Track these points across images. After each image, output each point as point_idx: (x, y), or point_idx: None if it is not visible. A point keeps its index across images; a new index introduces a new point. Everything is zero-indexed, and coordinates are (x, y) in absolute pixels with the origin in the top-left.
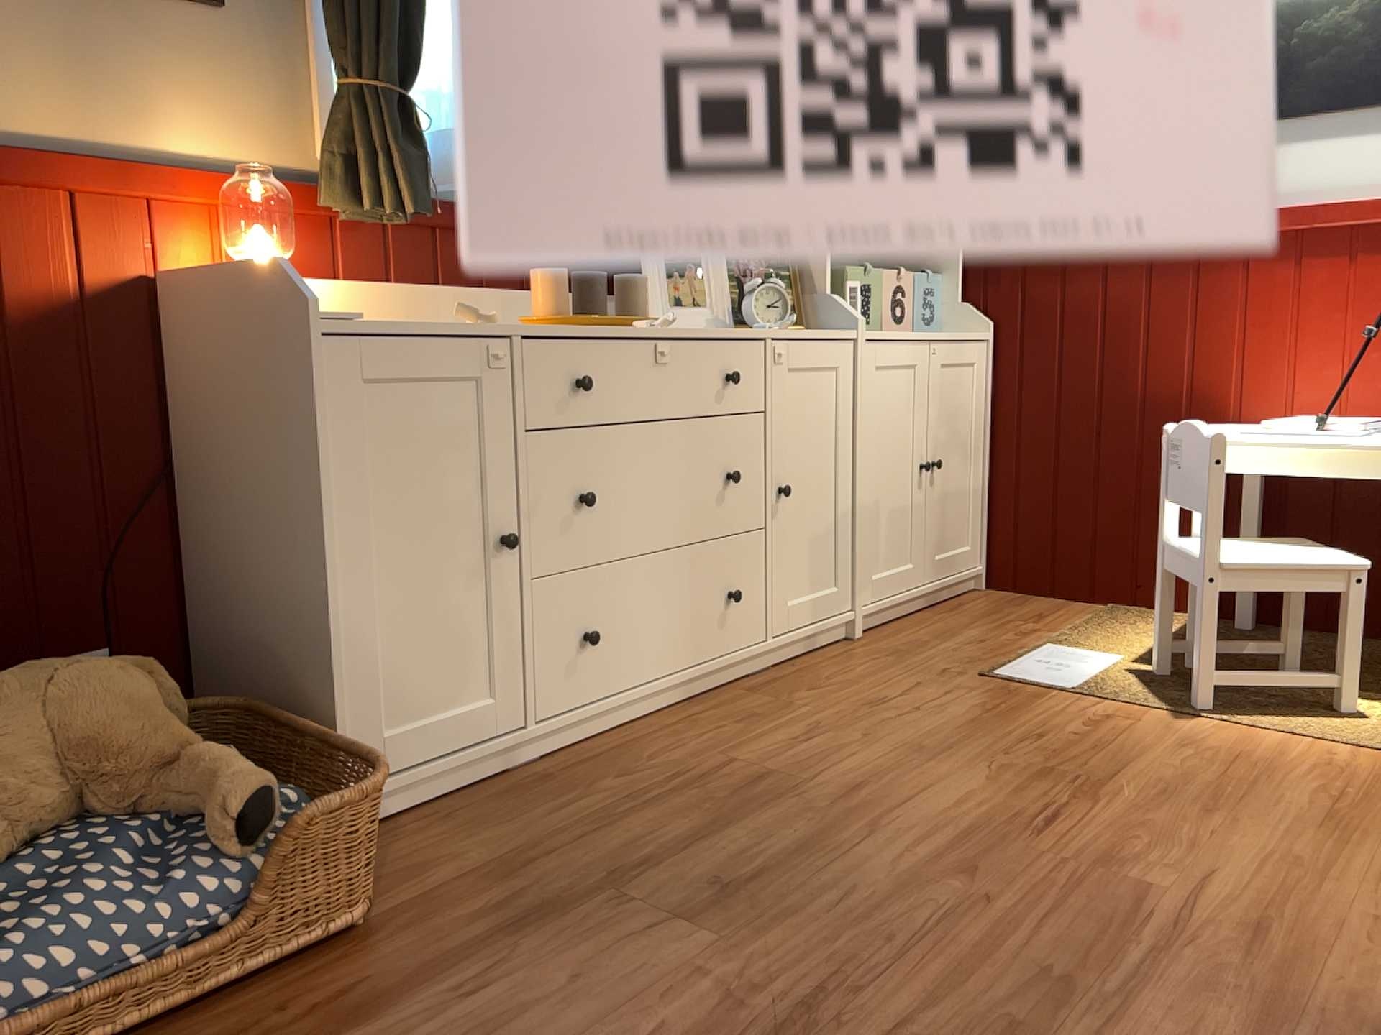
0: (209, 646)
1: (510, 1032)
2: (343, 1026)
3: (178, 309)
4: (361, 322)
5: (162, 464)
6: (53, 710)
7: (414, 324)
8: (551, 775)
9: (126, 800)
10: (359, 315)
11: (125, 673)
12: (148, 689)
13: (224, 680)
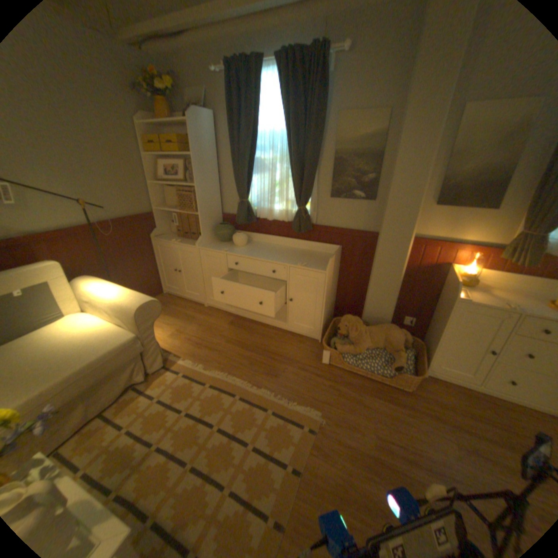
0: (430, 328)
1: (408, 427)
2: (392, 403)
3: (450, 273)
4: (475, 299)
5: (437, 295)
6: (387, 335)
7: (491, 302)
8: (480, 399)
9: (390, 352)
10: (471, 300)
11: (400, 335)
12: (402, 339)
13: (429, 336)
